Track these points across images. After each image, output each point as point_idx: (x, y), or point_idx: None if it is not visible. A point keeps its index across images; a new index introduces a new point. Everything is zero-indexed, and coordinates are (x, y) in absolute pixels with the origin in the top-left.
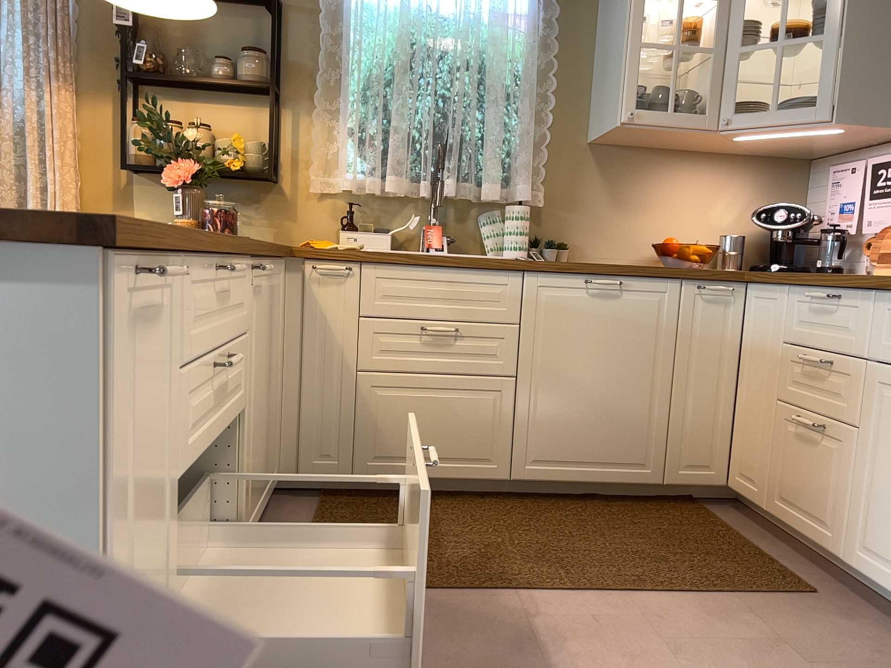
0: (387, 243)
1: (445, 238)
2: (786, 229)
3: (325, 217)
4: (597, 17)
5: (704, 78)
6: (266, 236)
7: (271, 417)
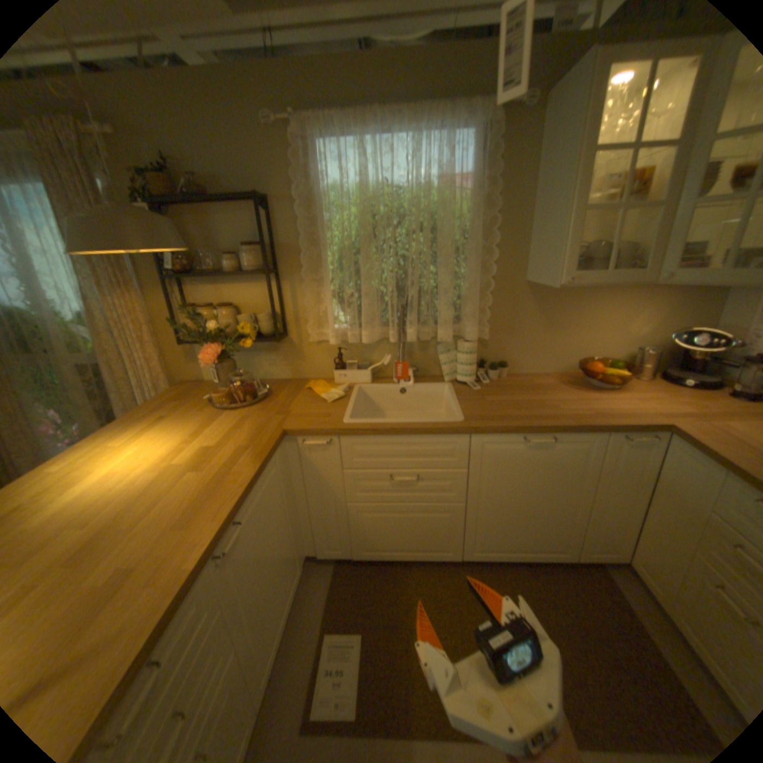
0: (368, 376)
1: (410, 371)
2: (705, 351)
3: (323, 356)
4: (539, 163)
5: (646, 224)
6: (285, 372)
7: (284, 559)
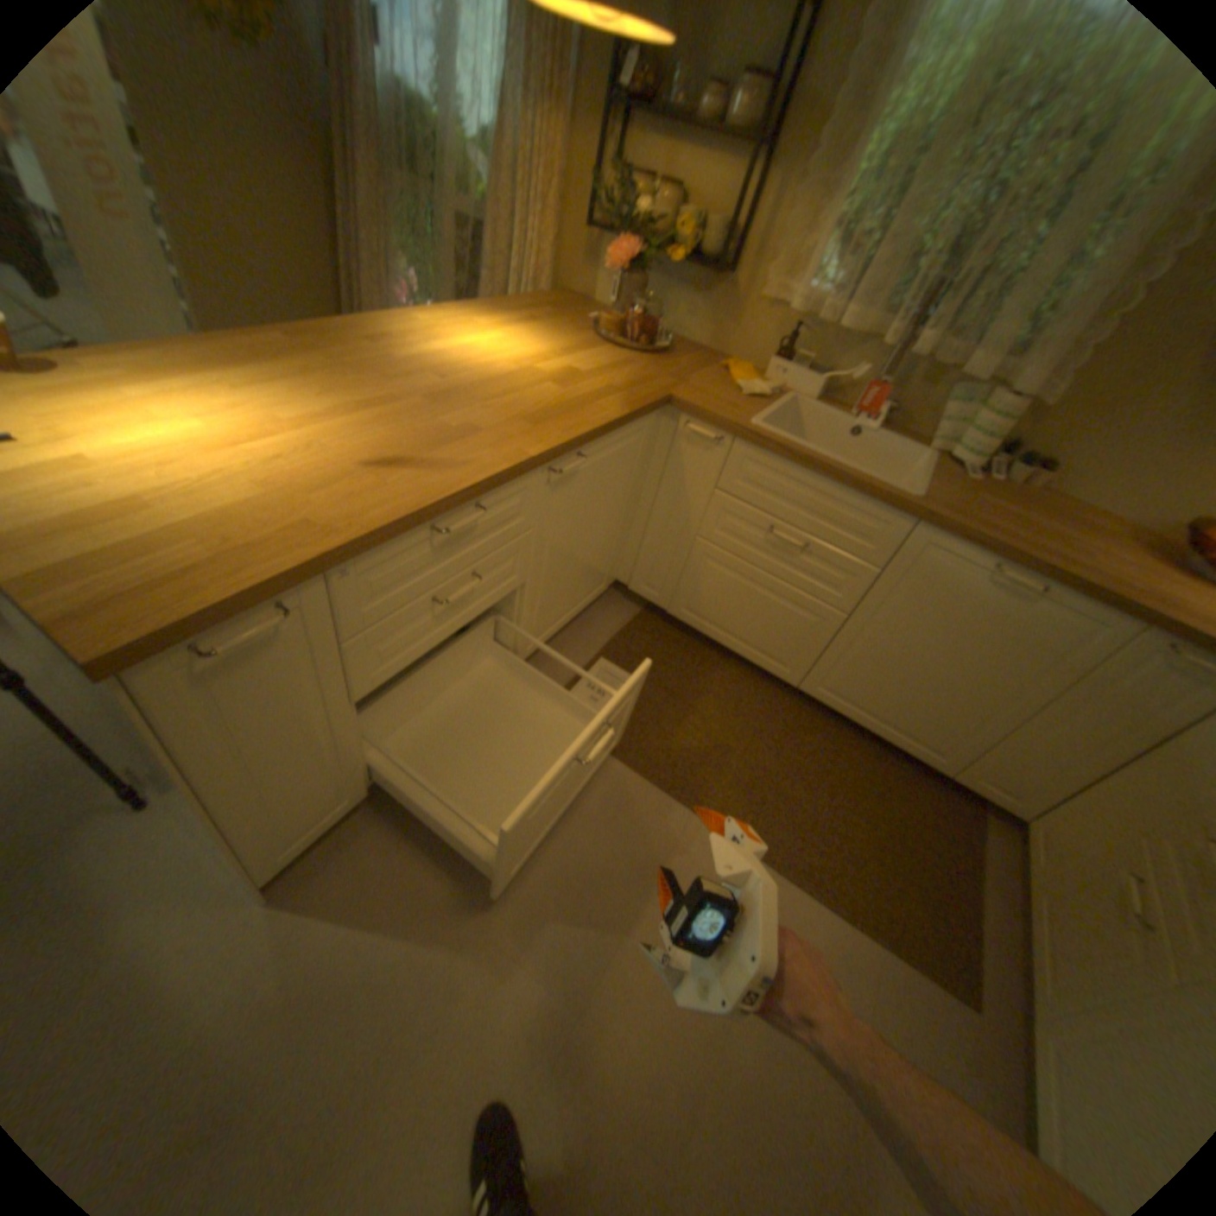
0: (817, 388)
1: (887, 406)
2: None
3: (769, 329)
4: None
5: None
6: (704, 334)
7: (598, 554)
